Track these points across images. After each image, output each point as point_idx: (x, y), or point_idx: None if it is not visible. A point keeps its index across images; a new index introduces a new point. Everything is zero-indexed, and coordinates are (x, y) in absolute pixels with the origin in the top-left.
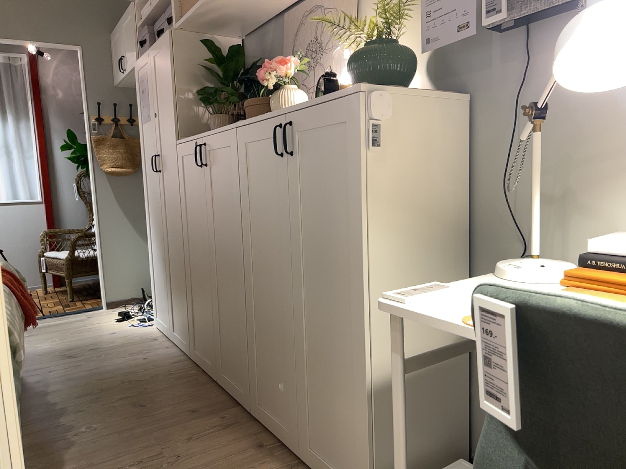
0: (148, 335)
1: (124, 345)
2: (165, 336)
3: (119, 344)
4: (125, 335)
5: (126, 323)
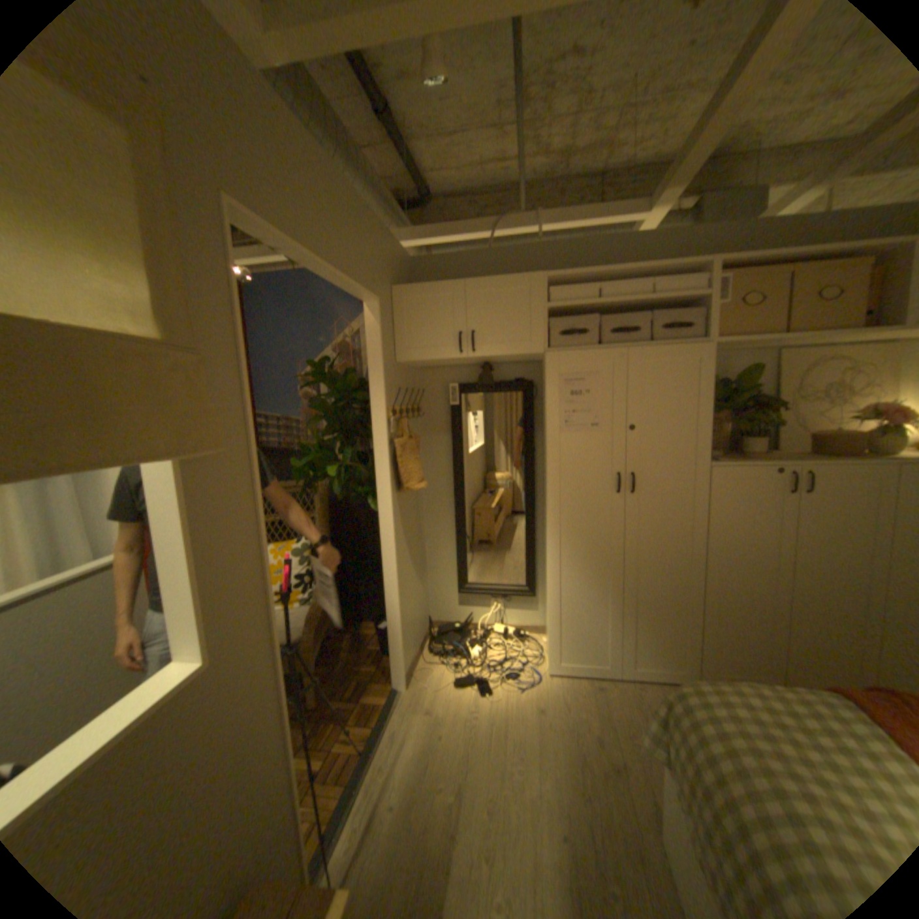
0: (578, 690)
1: (604, 716)
2: (593, 680)
3: (596, 720)
4: (561, 706)
5: (508, 693)
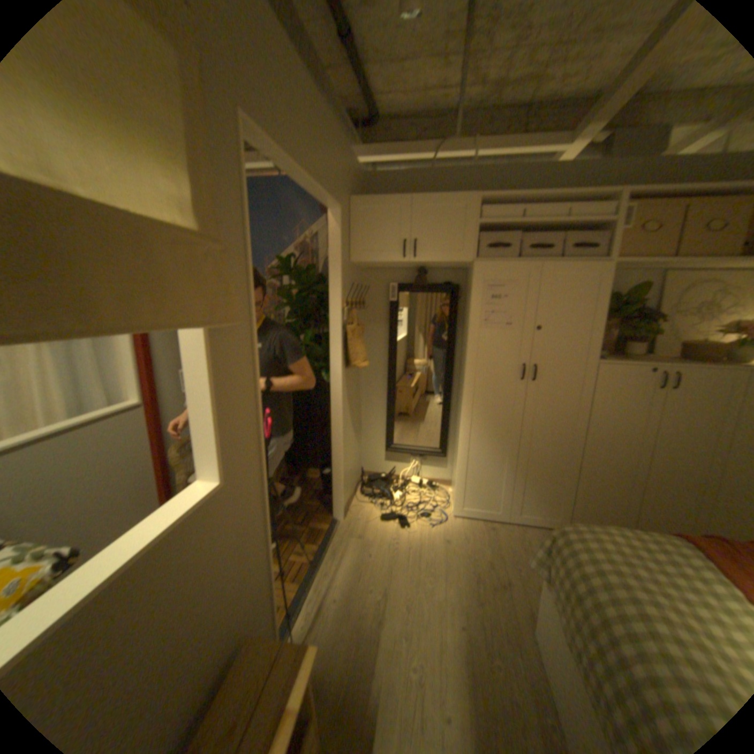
0: (475, 529)
1: (495, 548)
2: (487, 522)
3: (489, 550)
4: (462, 539)
5: (422, 527)
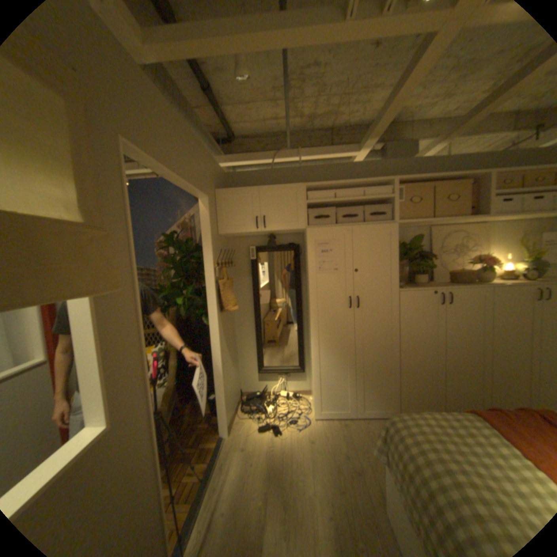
0: (332, 427)
1: (348, 441)
2: (340, 420)
3: (344, 444)
4: (323, 437)
5: (291, 433)
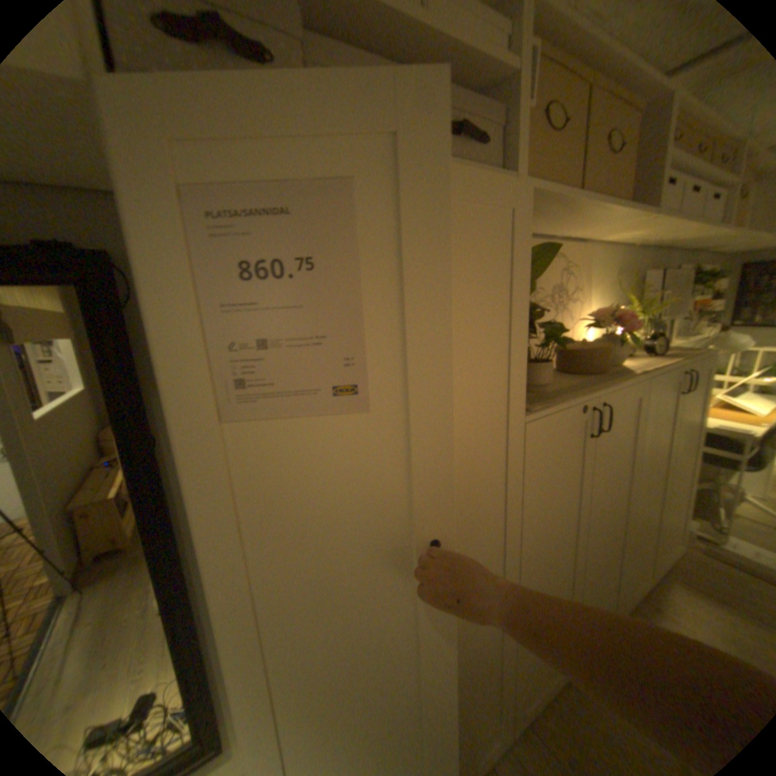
0: None
1: None
2: None
3: None
4: None
5: None
